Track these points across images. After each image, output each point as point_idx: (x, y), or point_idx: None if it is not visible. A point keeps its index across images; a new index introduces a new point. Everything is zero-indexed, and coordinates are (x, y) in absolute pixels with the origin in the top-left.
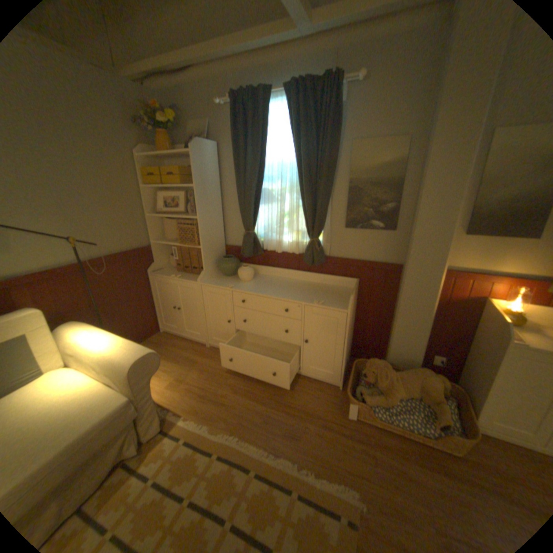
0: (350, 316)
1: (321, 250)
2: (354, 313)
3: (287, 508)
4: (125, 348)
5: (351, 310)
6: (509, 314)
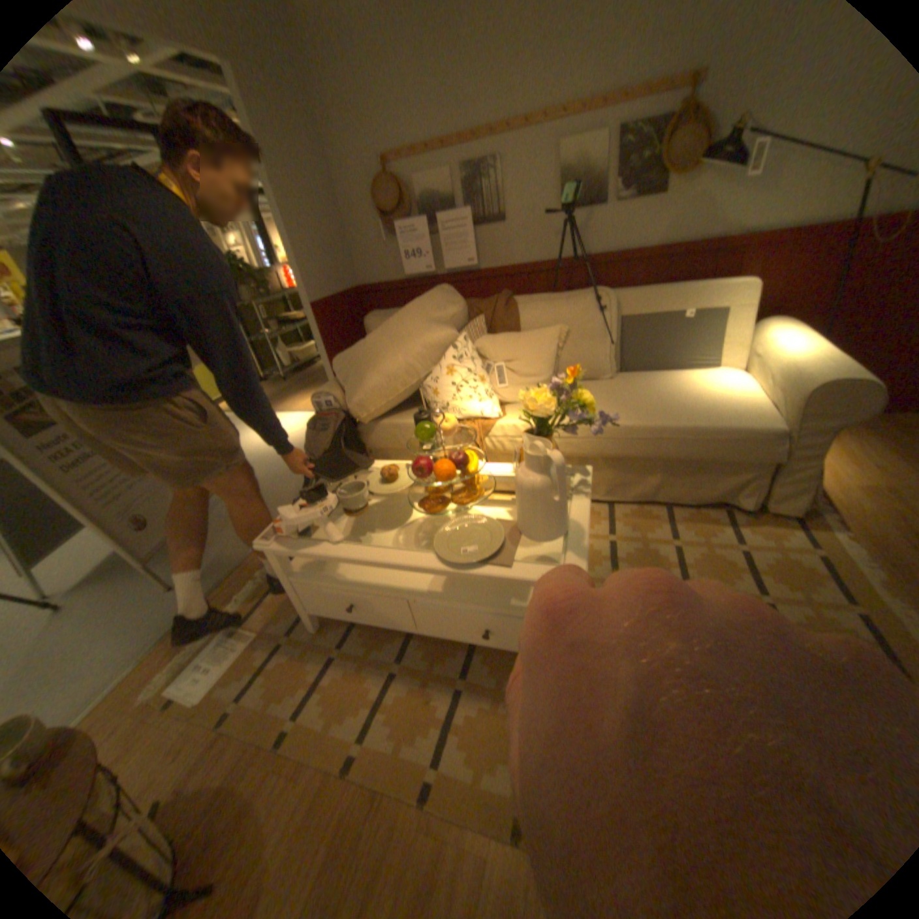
0: None
1: None
2: None
3: None
4: (835, 363)
5: None
6: None
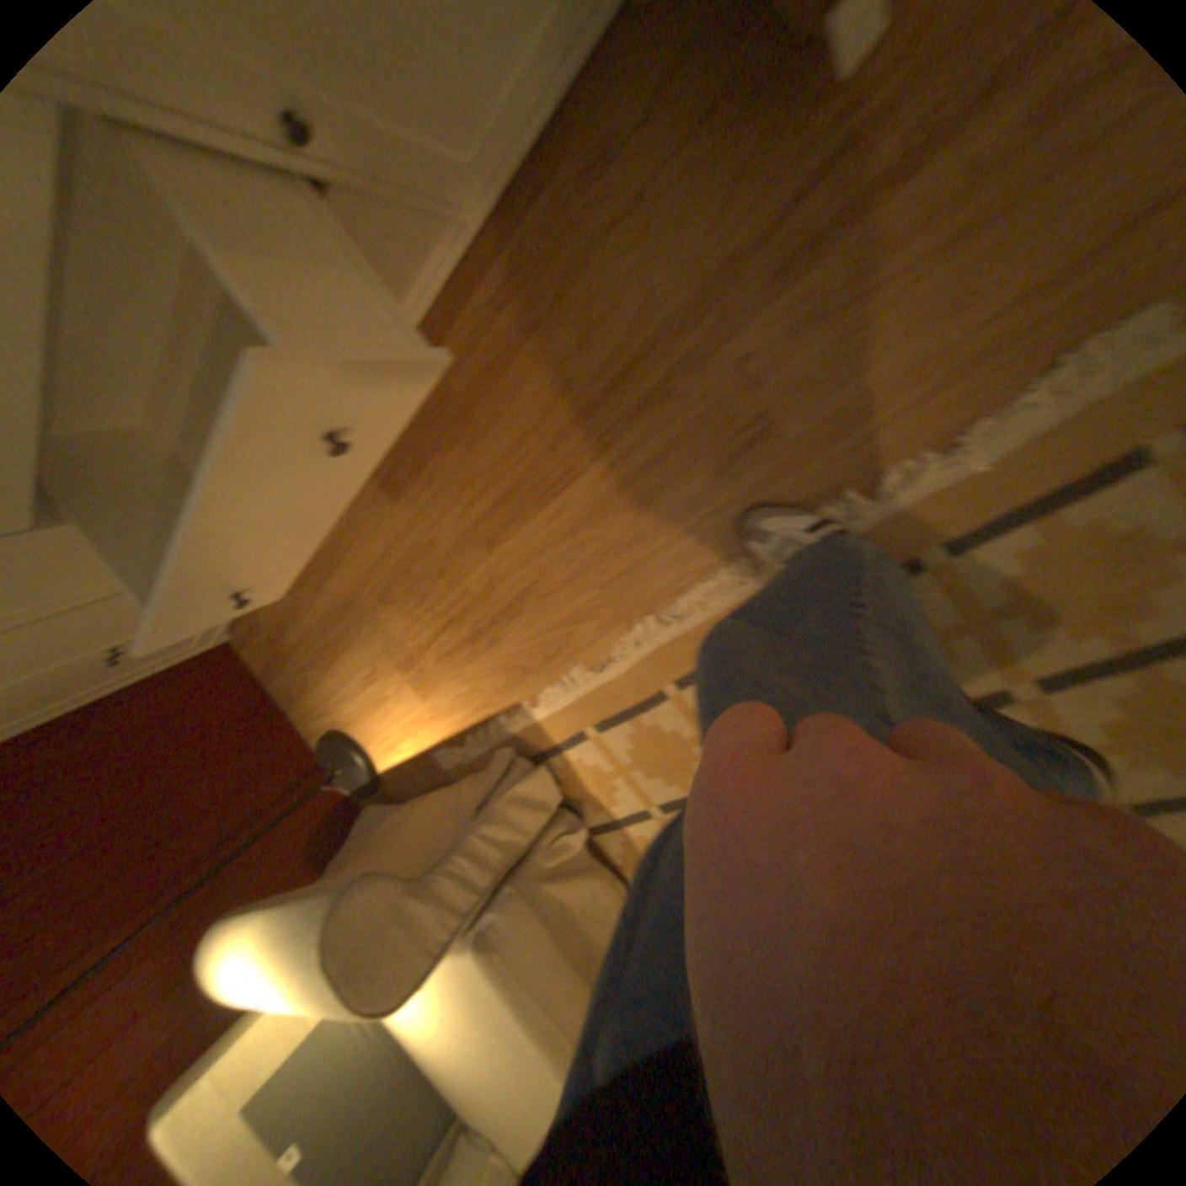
0: None
1: None
2: None
3: (947, 592)
4: (292, 985)
5: None
6: None
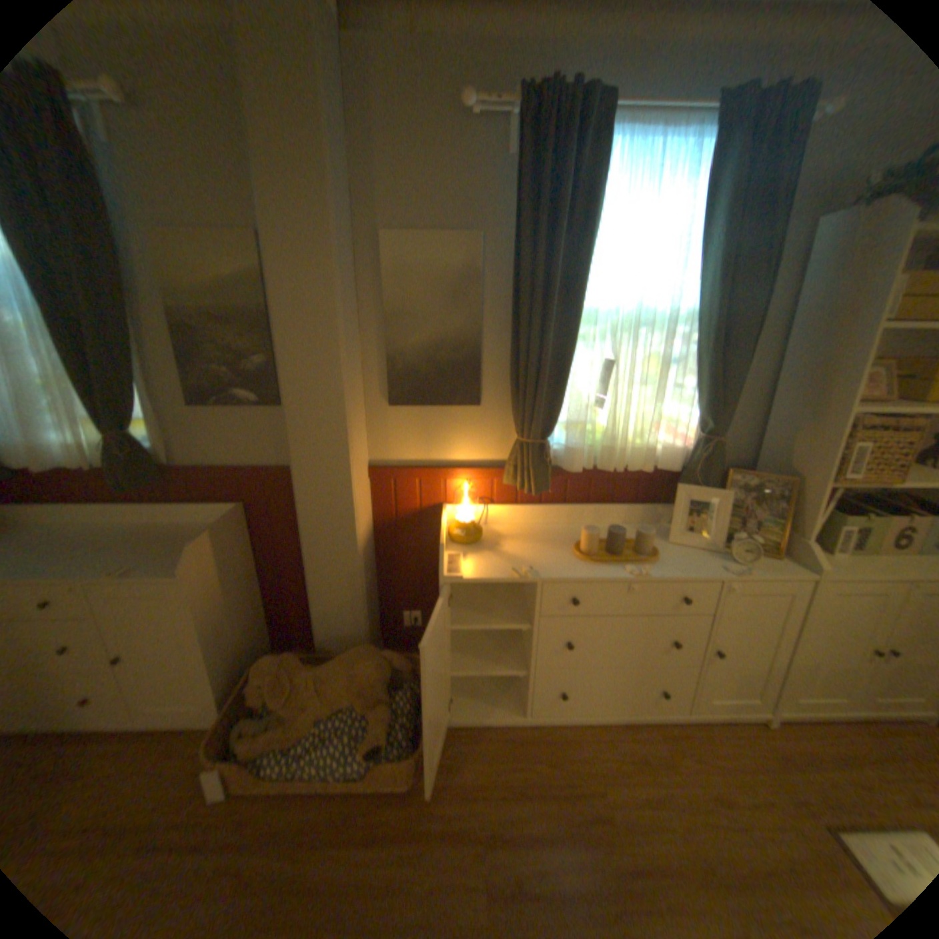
0: (195, 589)
1: (143, 457)
2: (248, 571)
3: None
4: None
5: (191, 577)
6: (458, 526)
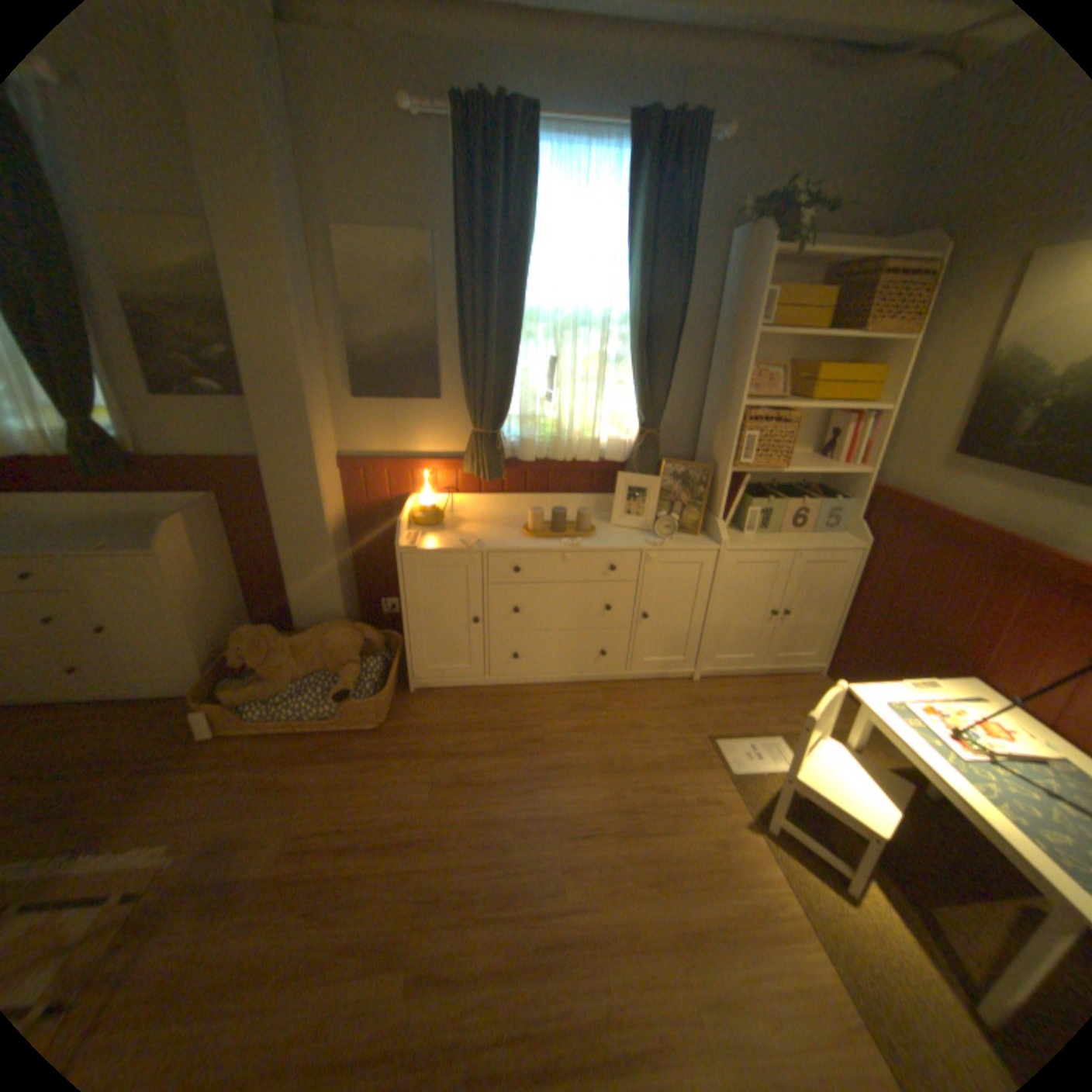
0: (172, 561)
1: (110, 444)
2: (225, 557)
3: None
4: None
5: (168, 550)
6: (420, 510)
